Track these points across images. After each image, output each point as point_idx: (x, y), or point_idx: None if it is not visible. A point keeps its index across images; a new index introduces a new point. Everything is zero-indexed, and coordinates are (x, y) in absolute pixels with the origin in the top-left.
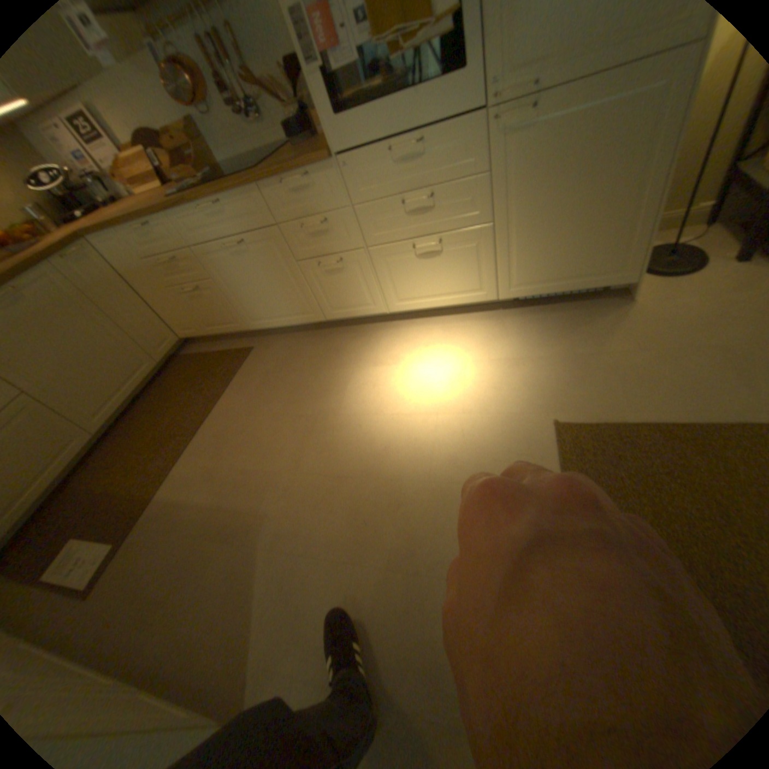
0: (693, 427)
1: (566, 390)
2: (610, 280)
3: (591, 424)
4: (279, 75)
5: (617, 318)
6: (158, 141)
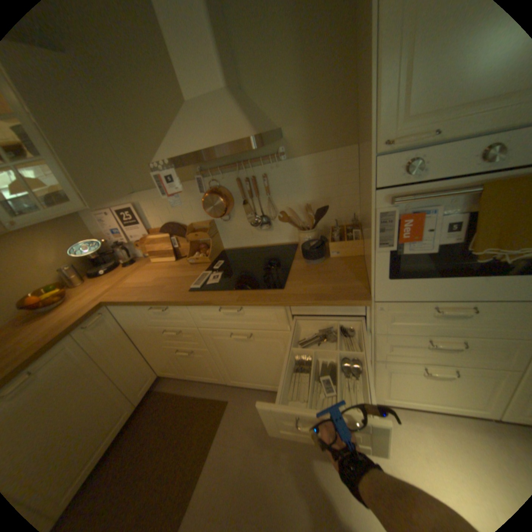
0: None
1: None
2: None
3: None
4: (296, 207)
5: None
6: (183, 232)
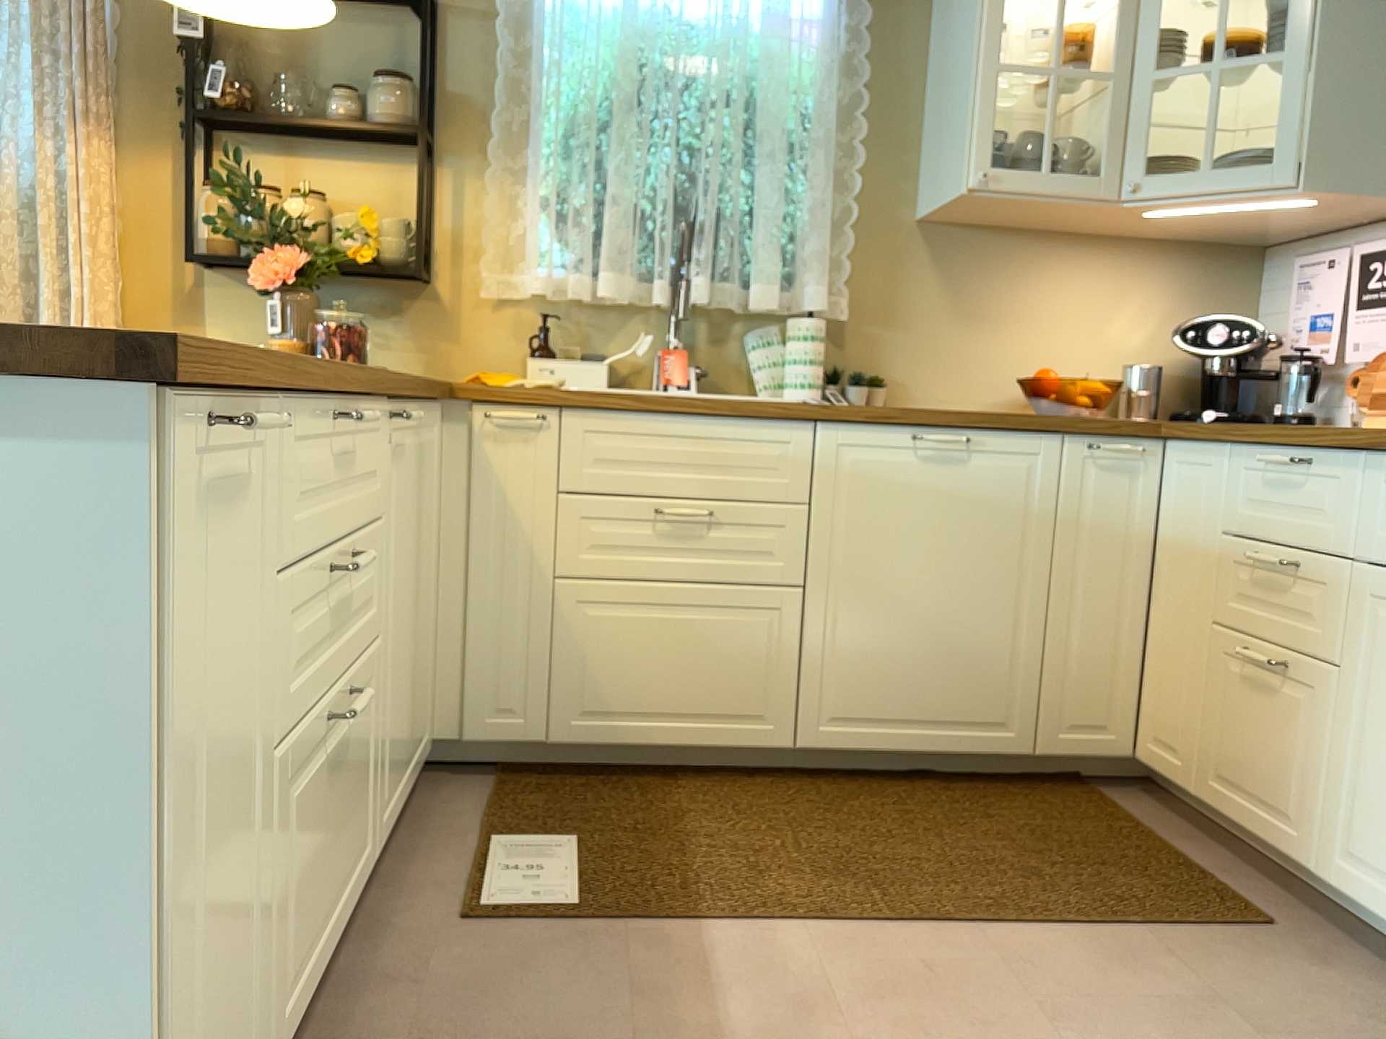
0: None
1: None
2: None
3: None
4: None
5: None
6: None
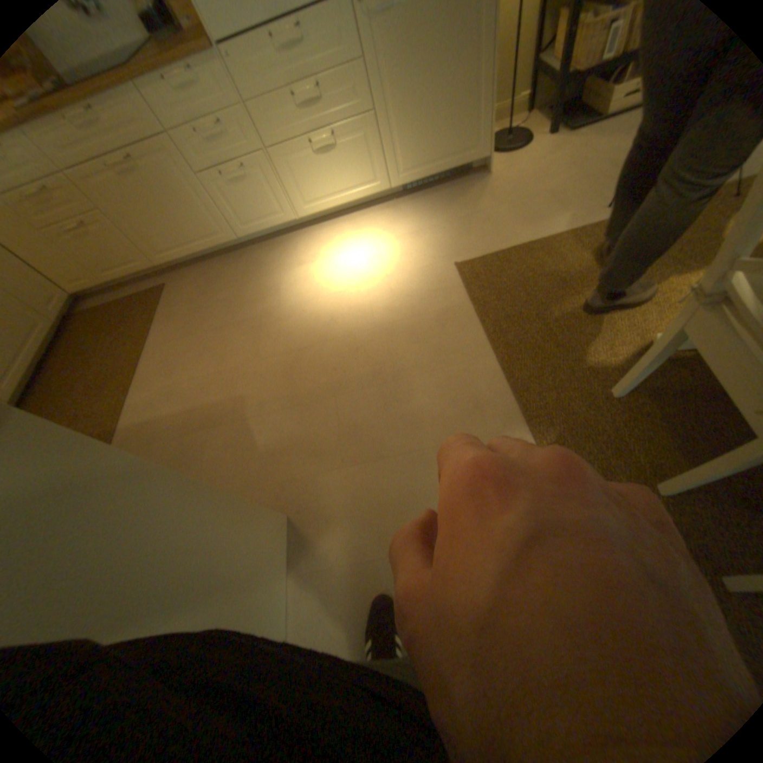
0: (540, 239)
1: (458, 241)
2: (471, 155)
3: (479, 256)
4: None
5: (481, 186)
6: None
